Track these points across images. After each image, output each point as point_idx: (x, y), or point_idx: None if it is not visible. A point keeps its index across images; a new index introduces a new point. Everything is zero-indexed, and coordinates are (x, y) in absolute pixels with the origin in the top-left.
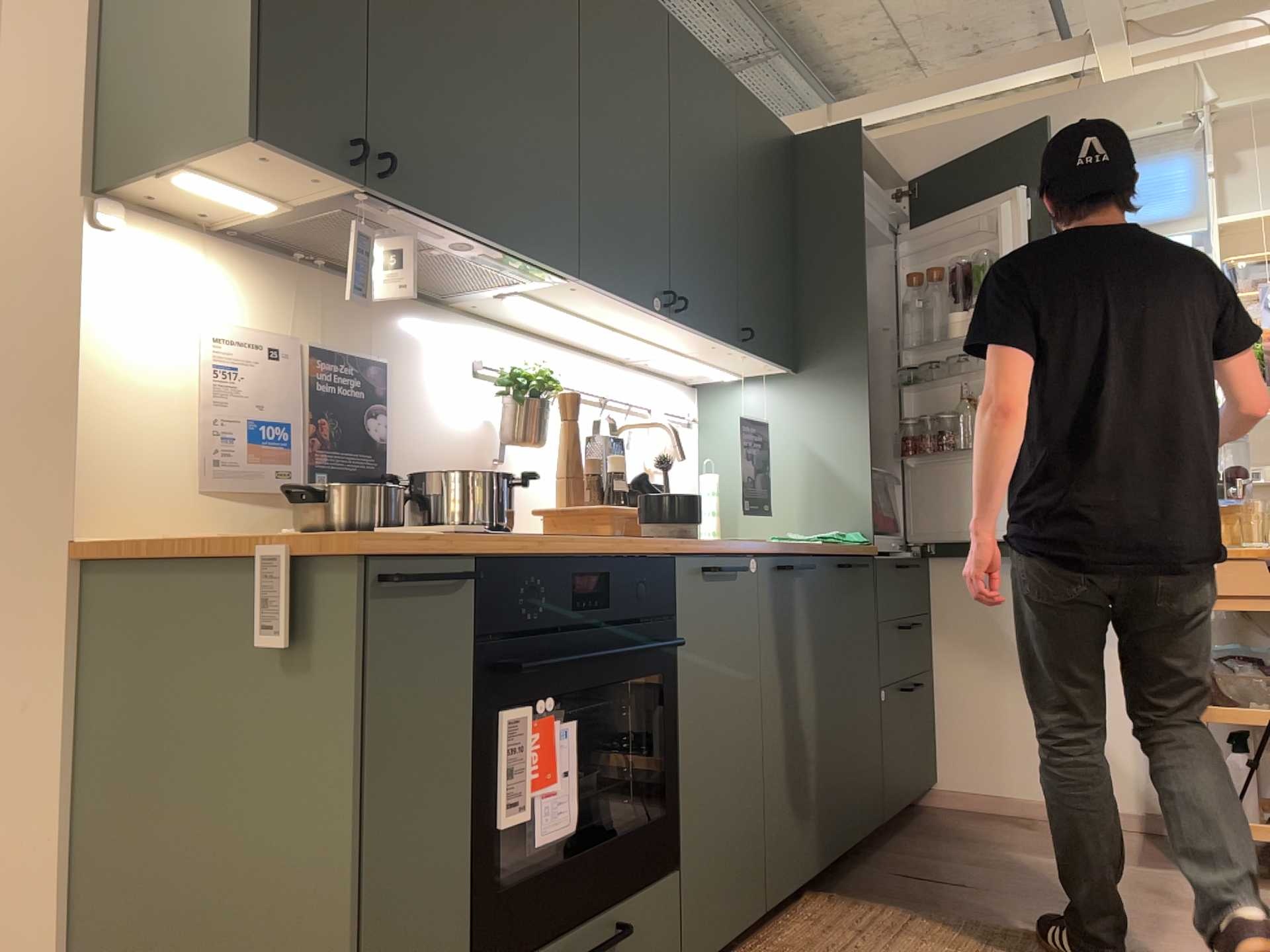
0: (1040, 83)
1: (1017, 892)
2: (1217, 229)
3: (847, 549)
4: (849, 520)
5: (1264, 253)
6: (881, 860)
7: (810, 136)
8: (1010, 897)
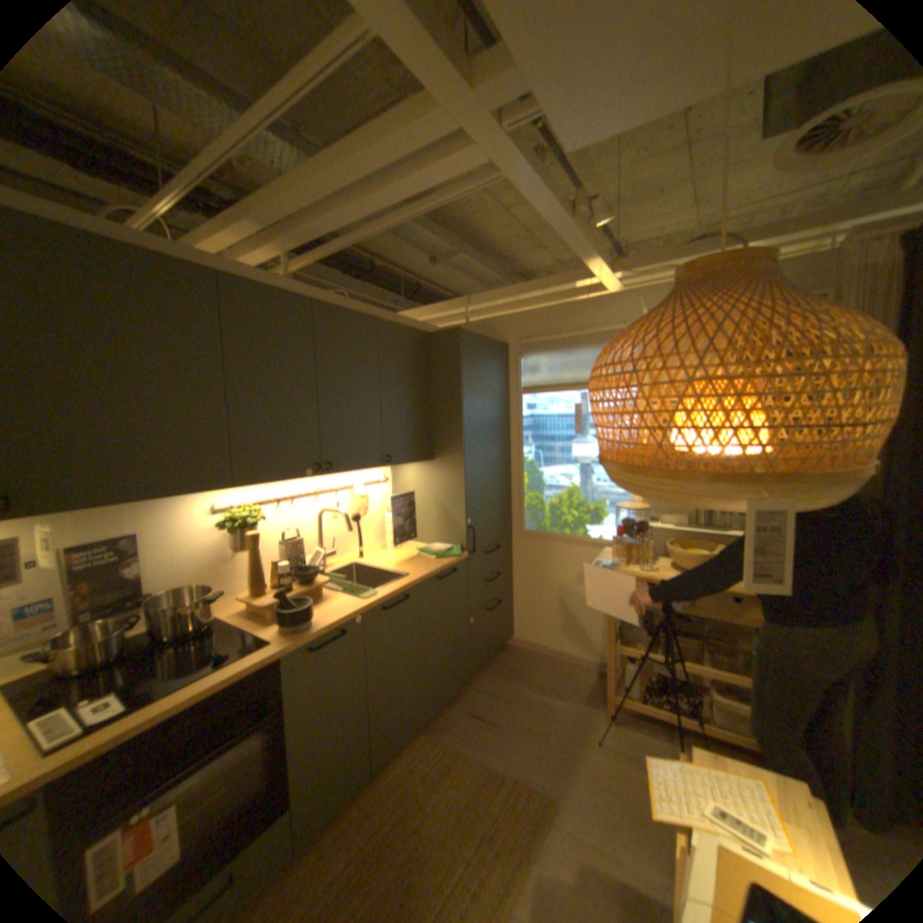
0: (572, 289)
1: (517, 734)
2: None
3: (444, 565)
4: (455, 539)
5: None
6: (466, 701)
7: (436, 333)
8: (512, 739)
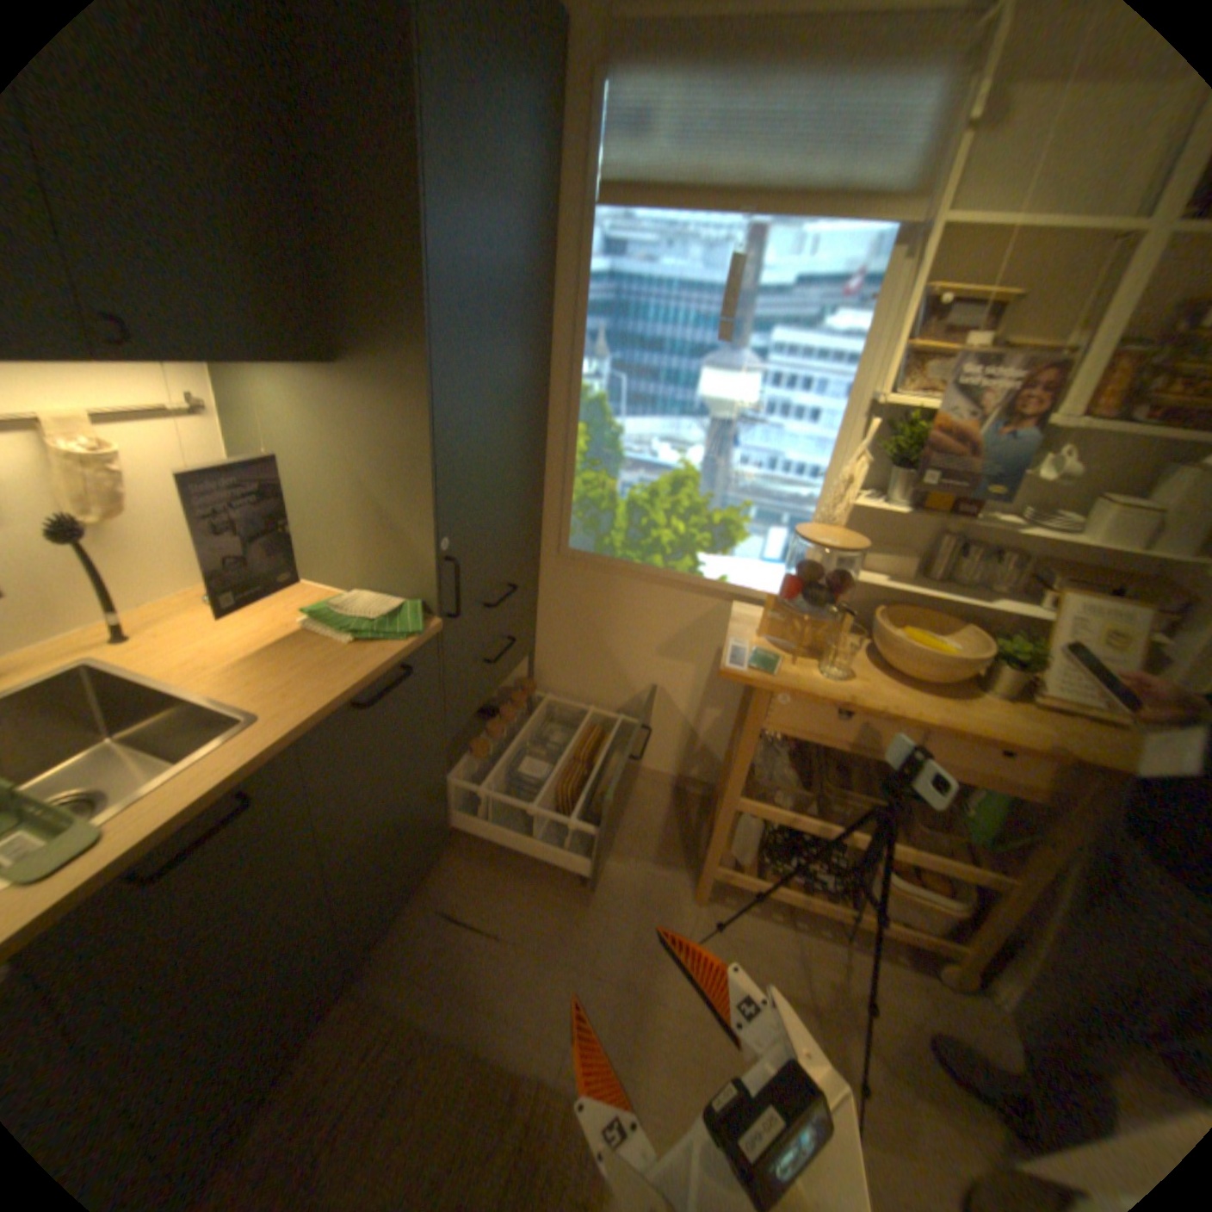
0: None
1: (539, 949)
2: (943, 227)
3: (377, 661)
4: (410, 583)
5: (976, 278)
6: (439, 878)
7: None
8: (529, 964)
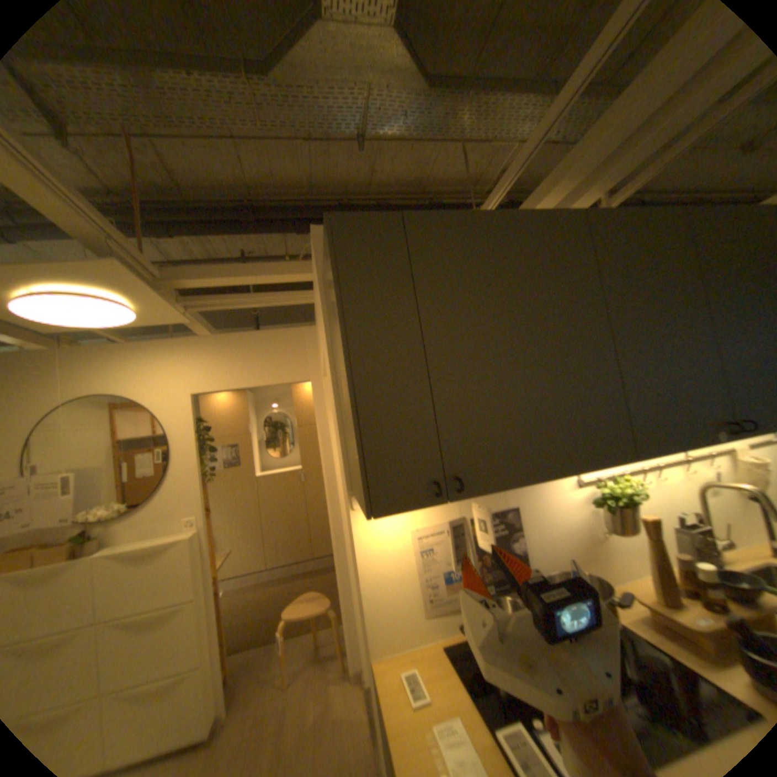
0: None
1: None
2: None
3: None
4: None
5: None
6: None
7: None
8: None
